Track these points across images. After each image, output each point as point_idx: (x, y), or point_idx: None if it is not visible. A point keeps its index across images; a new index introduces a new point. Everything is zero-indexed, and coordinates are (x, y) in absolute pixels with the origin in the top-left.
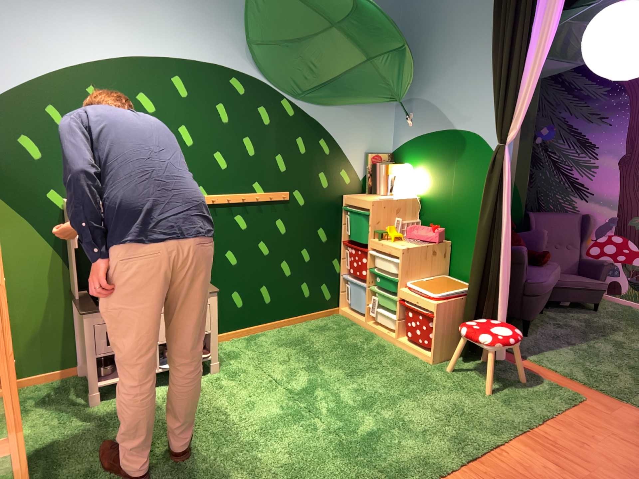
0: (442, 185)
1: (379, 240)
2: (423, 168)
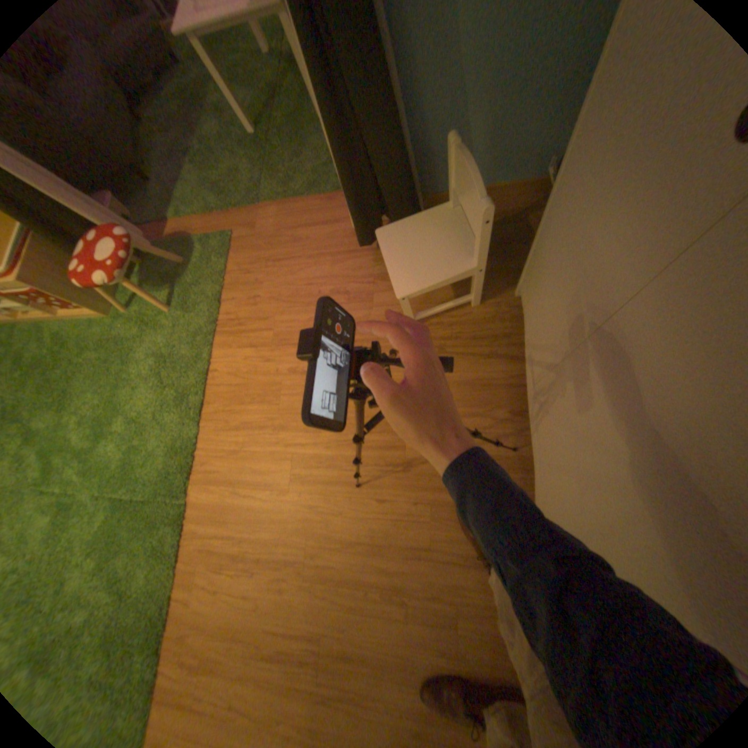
0: None
1: None
2: None
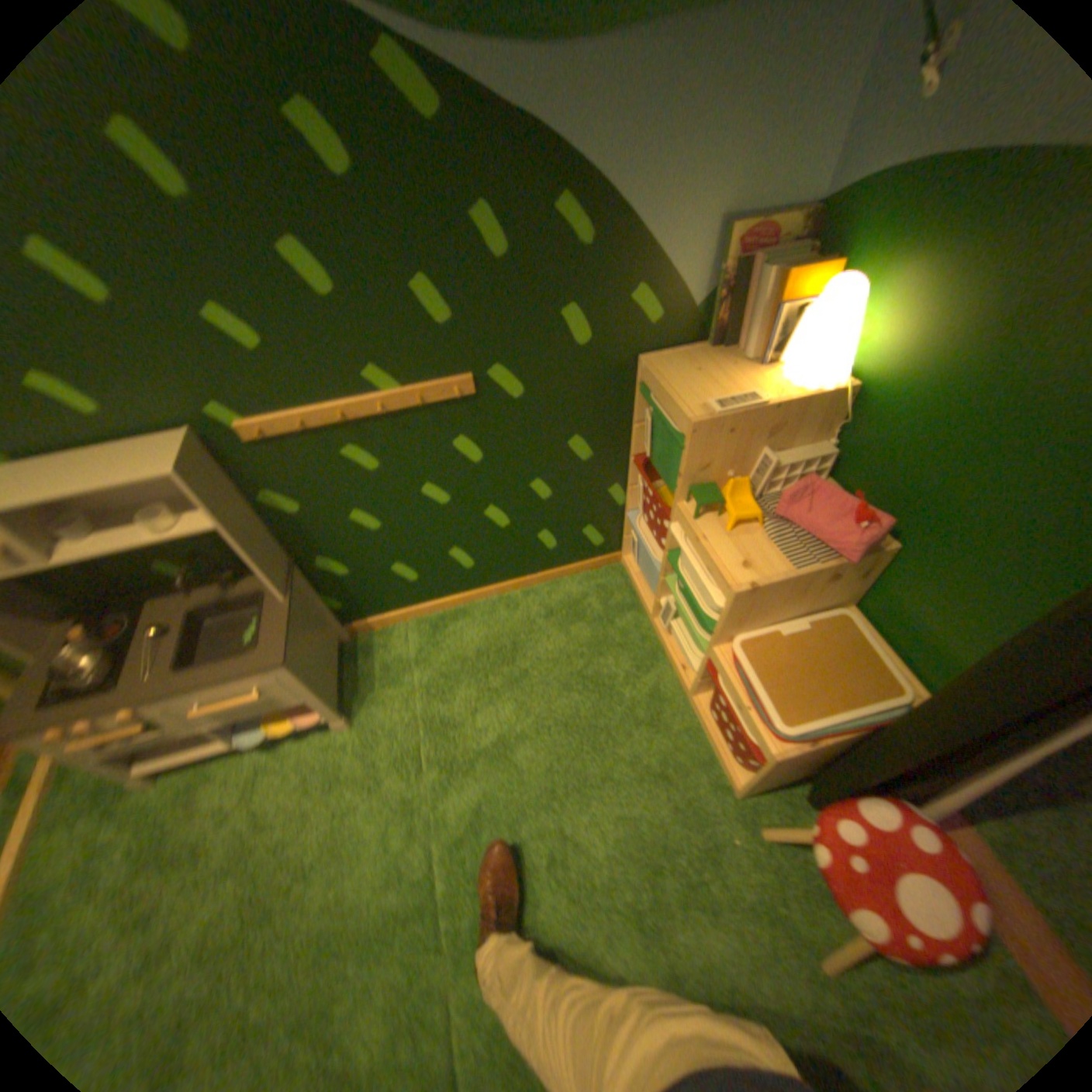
0: (950, 383)
1: (695, 516)
2: (910, 296)
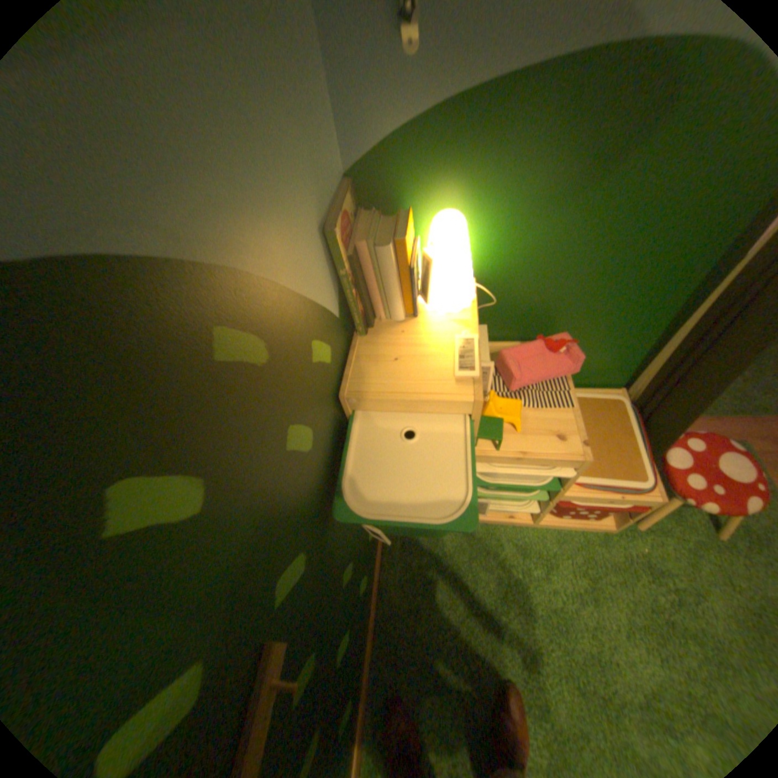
0: (546, 240)
1: (494, 446)
2: (482, 204)
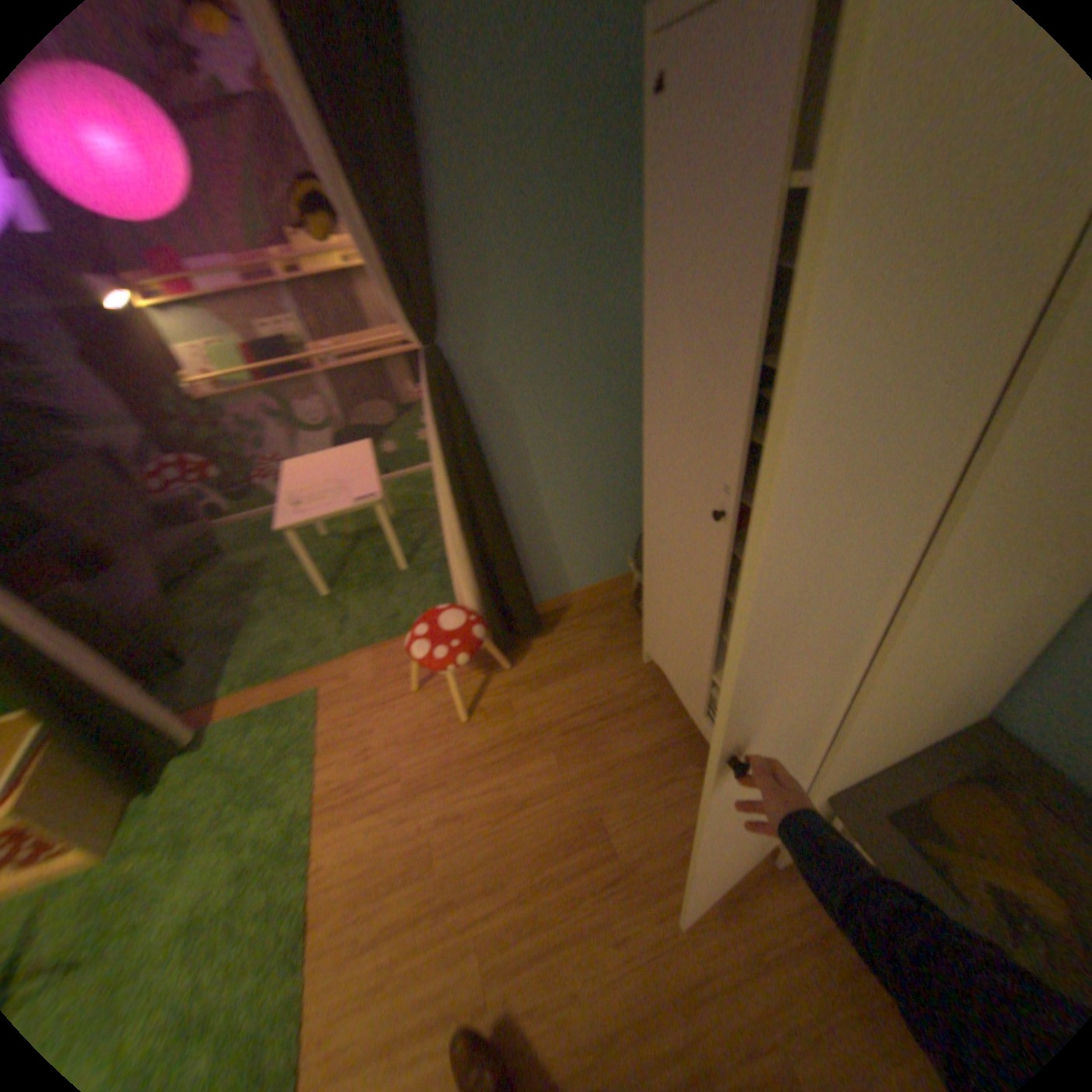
0: None
1: None
2: None
